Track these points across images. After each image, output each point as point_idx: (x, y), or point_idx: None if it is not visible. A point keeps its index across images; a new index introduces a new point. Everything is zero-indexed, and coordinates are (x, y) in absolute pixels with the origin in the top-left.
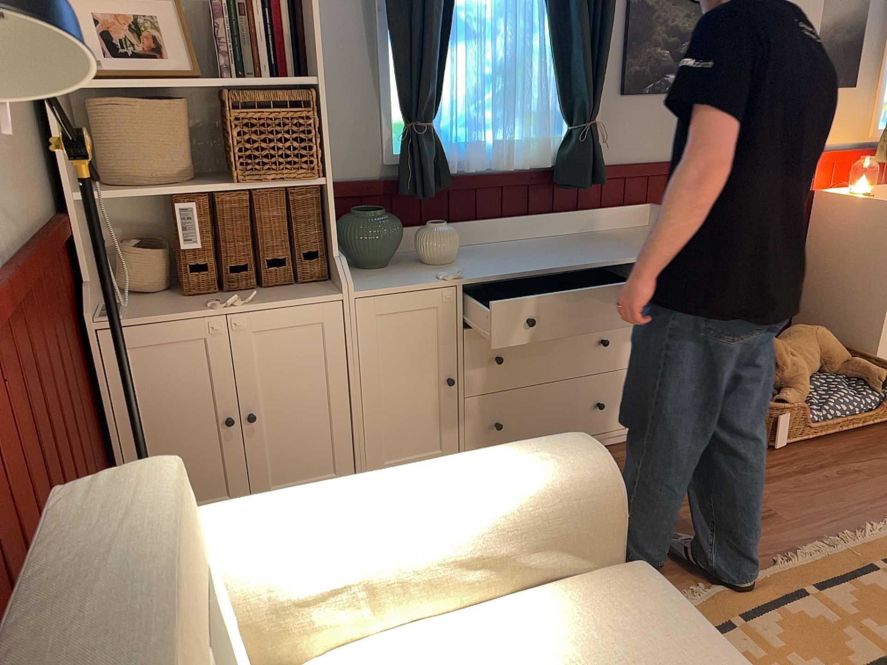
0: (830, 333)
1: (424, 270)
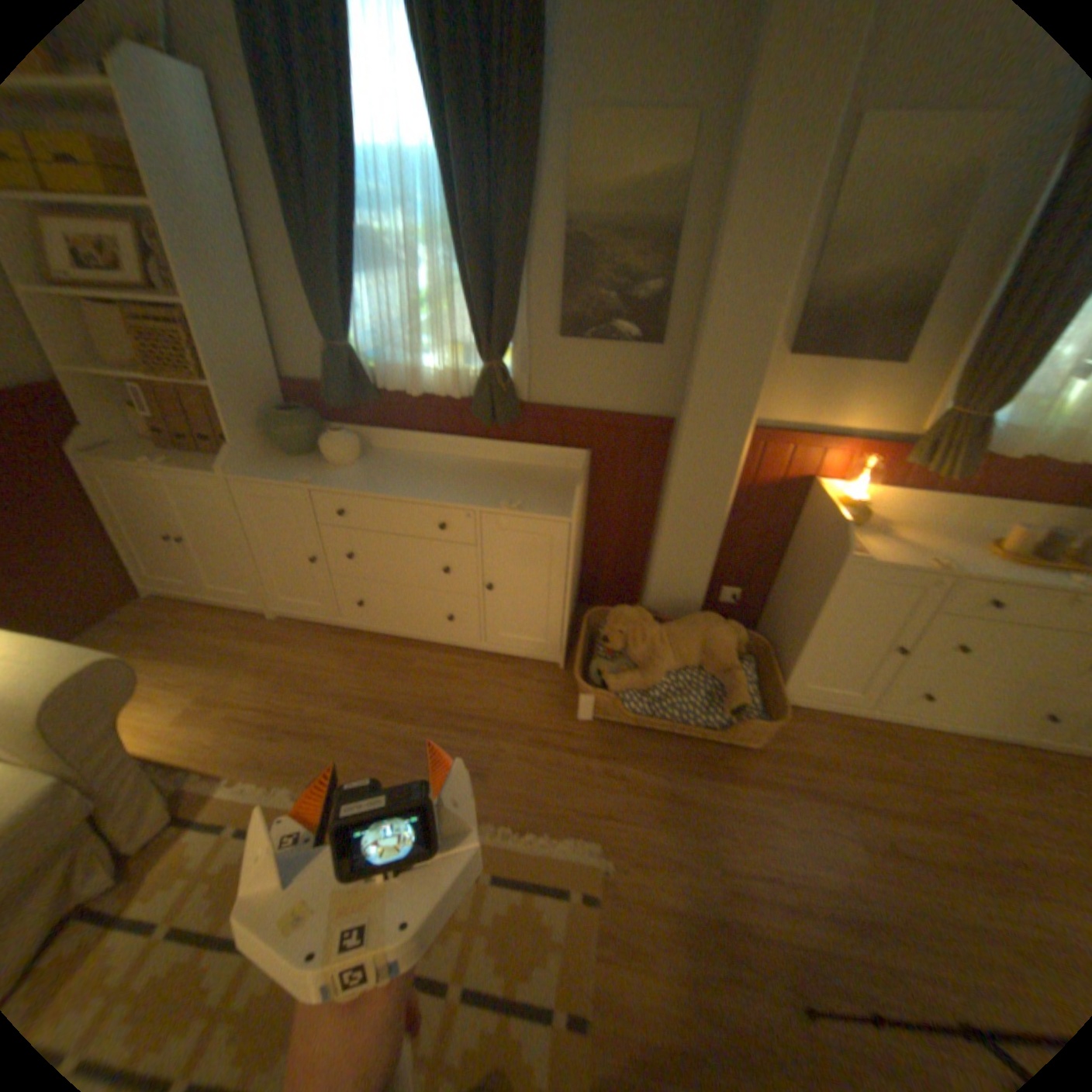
0: (730, 634)
1: (315, 467)
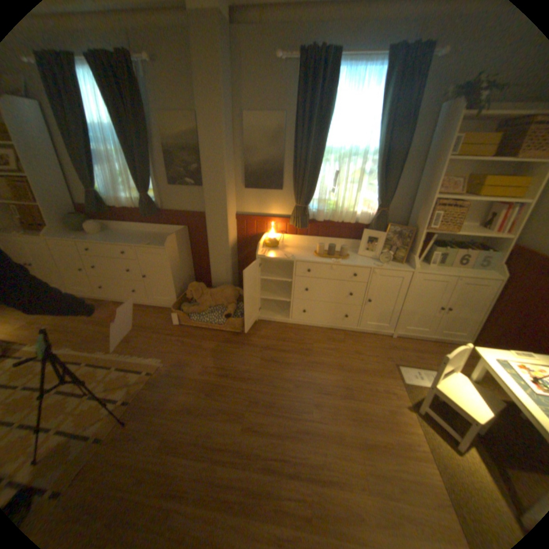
0: (232, 291)
1: (79, 236)
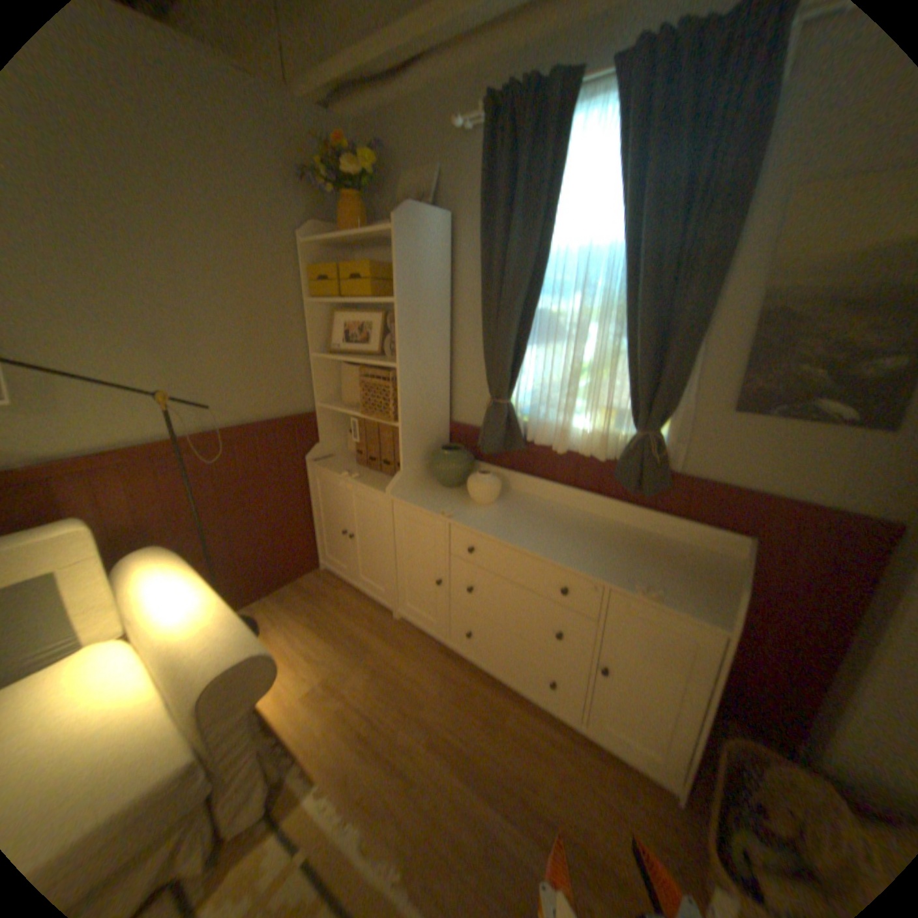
0: None
1: (458, 501)
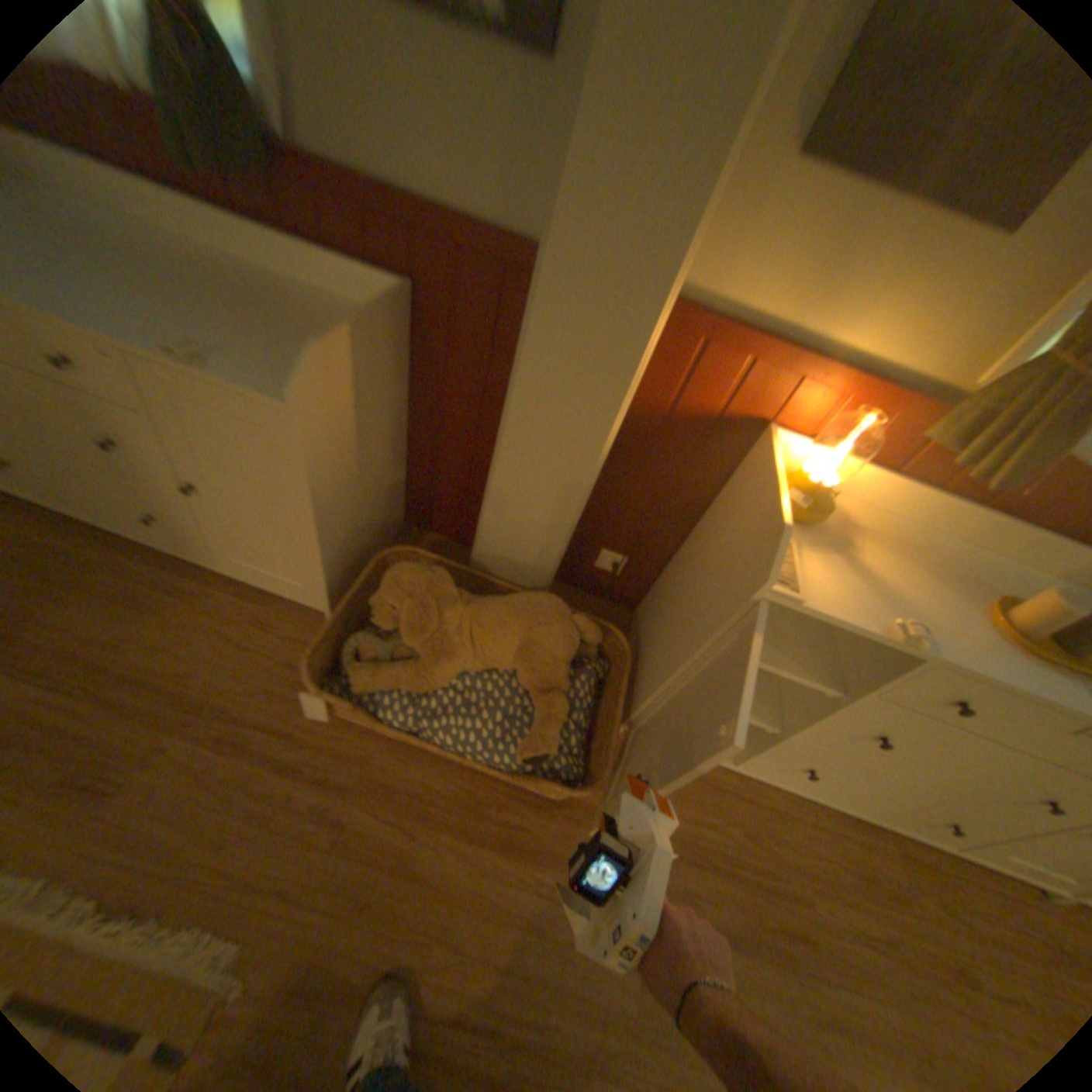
0: (566, 641)
1: None
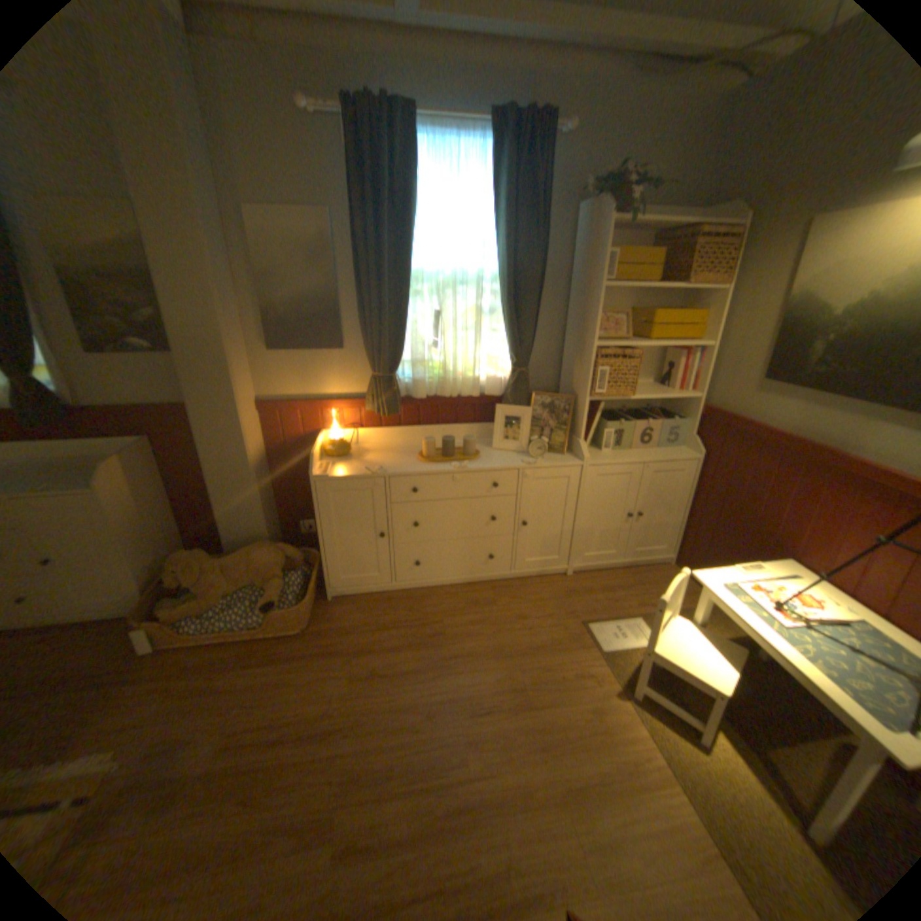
0: (270, 554)
1: None
